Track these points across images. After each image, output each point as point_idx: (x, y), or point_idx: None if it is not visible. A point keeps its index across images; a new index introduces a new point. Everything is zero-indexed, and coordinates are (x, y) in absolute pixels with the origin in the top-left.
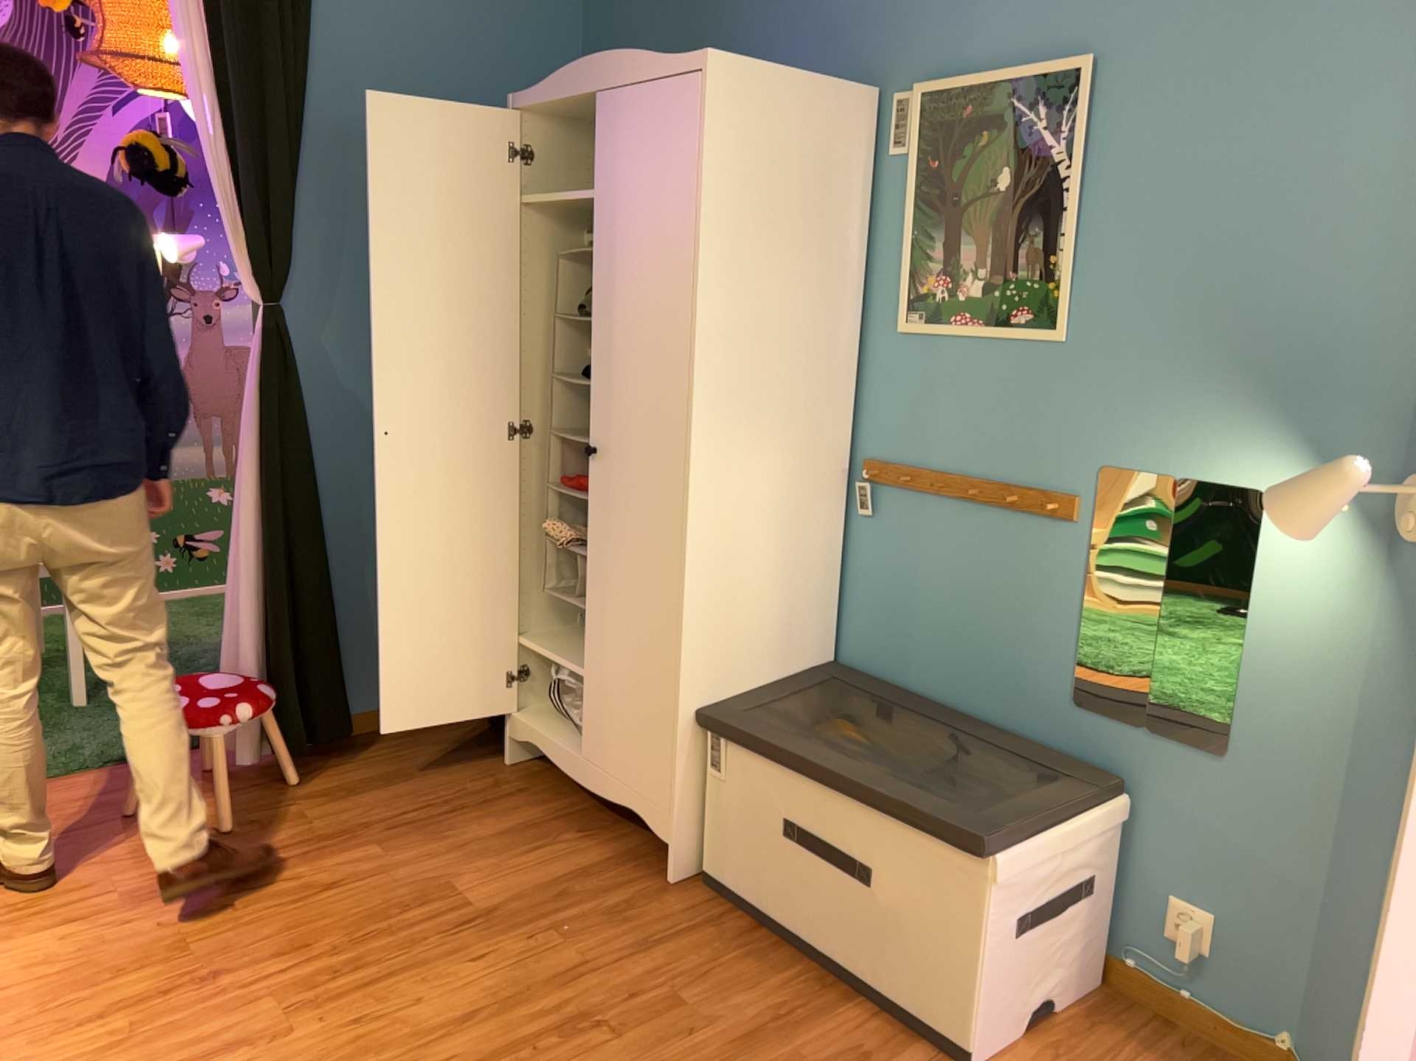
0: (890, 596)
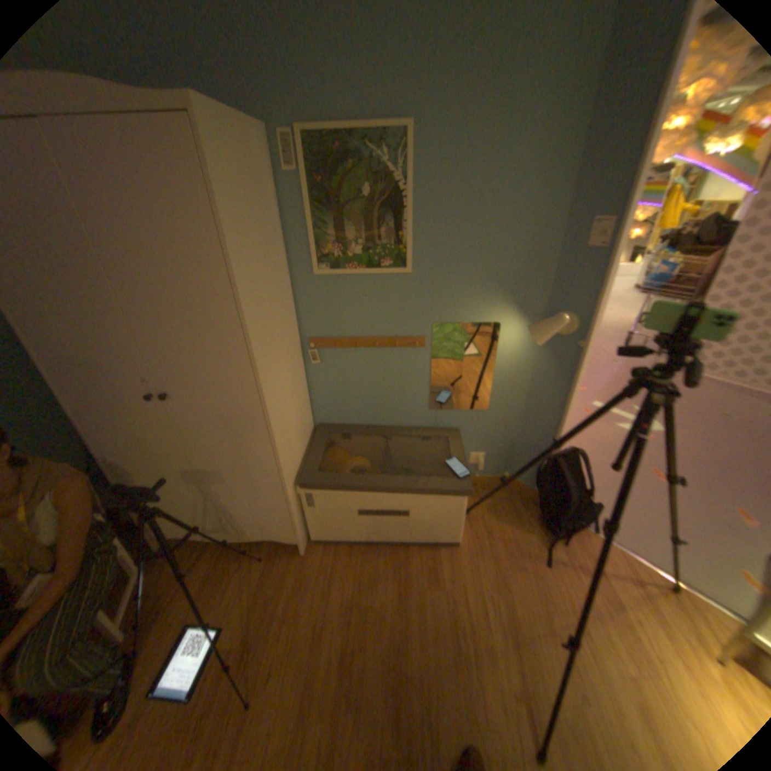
0: (336, 393)
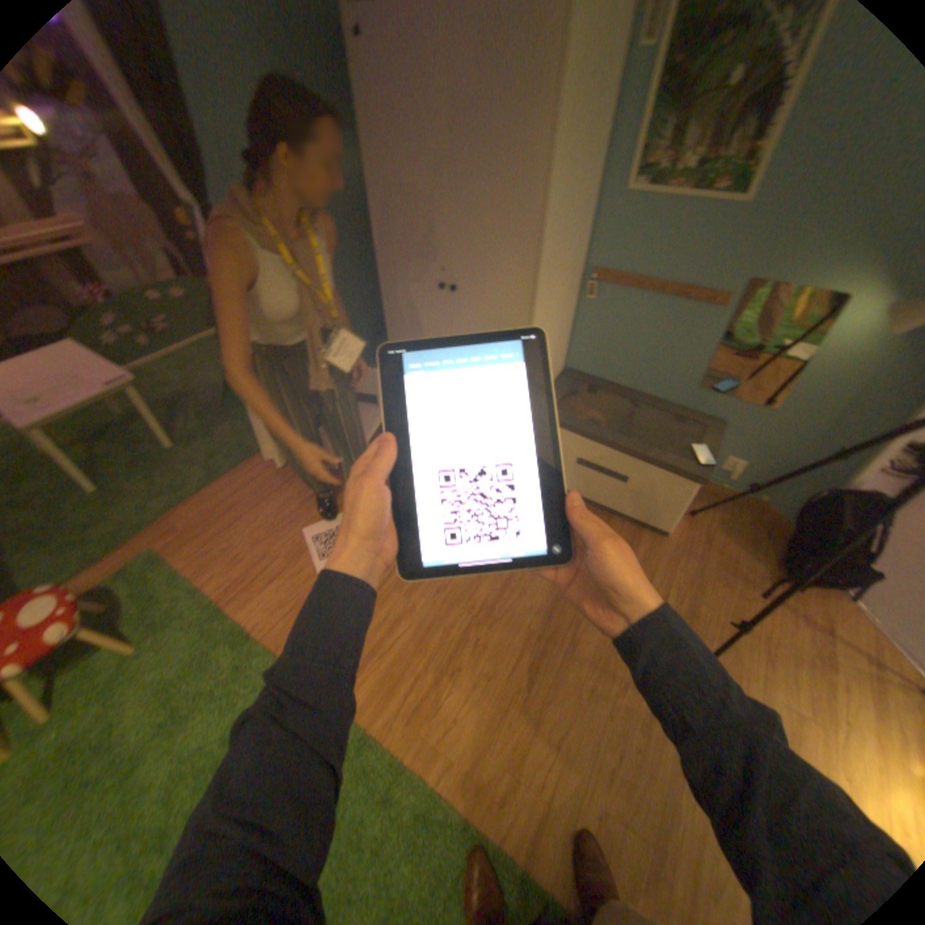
0: (599, 340)
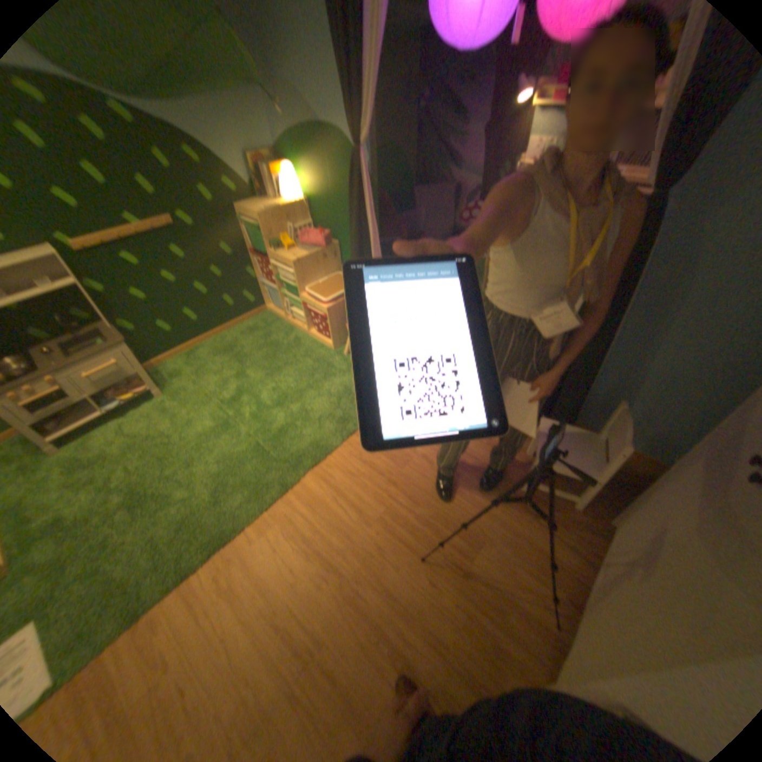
0: None
